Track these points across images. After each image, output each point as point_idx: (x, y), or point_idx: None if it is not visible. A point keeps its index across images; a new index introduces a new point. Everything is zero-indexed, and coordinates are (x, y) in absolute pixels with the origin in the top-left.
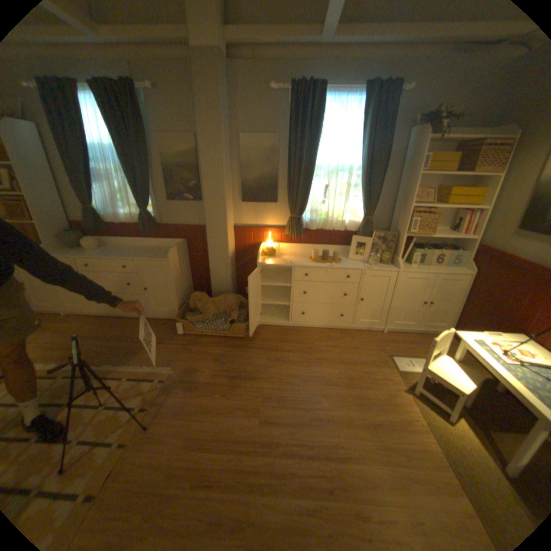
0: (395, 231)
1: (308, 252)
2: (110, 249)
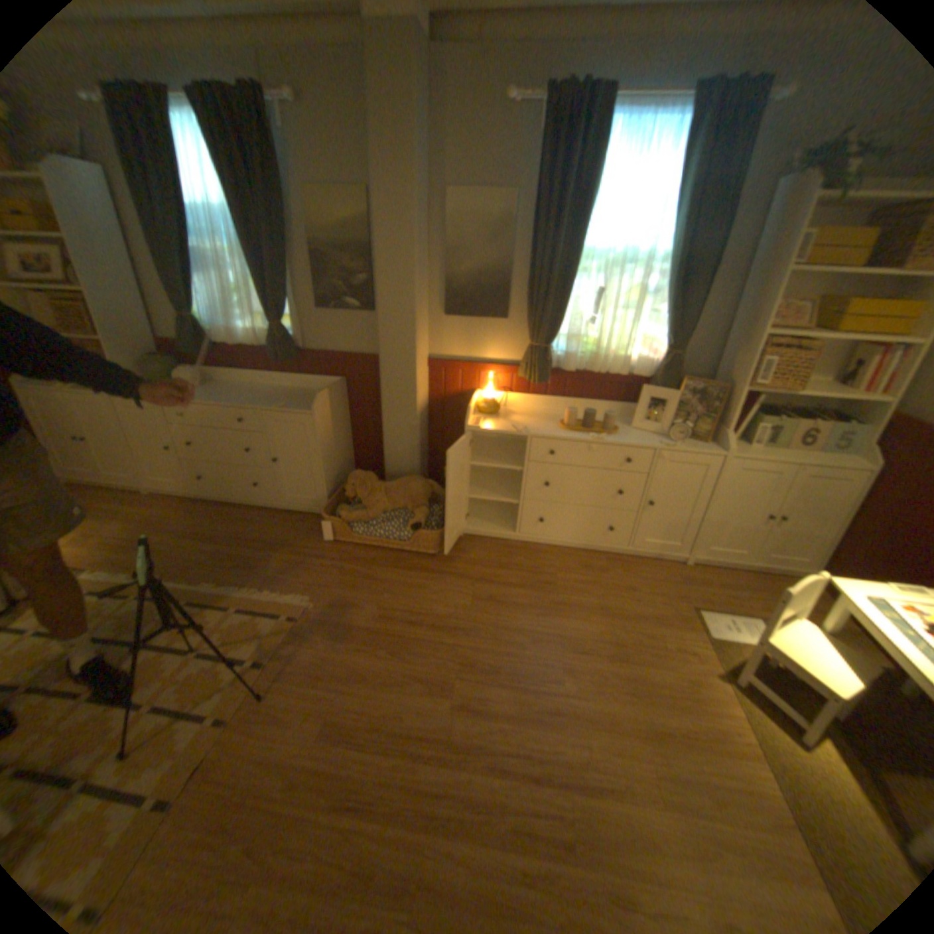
0: (725, 379)
1: (558, 412)
2: (219, 390)
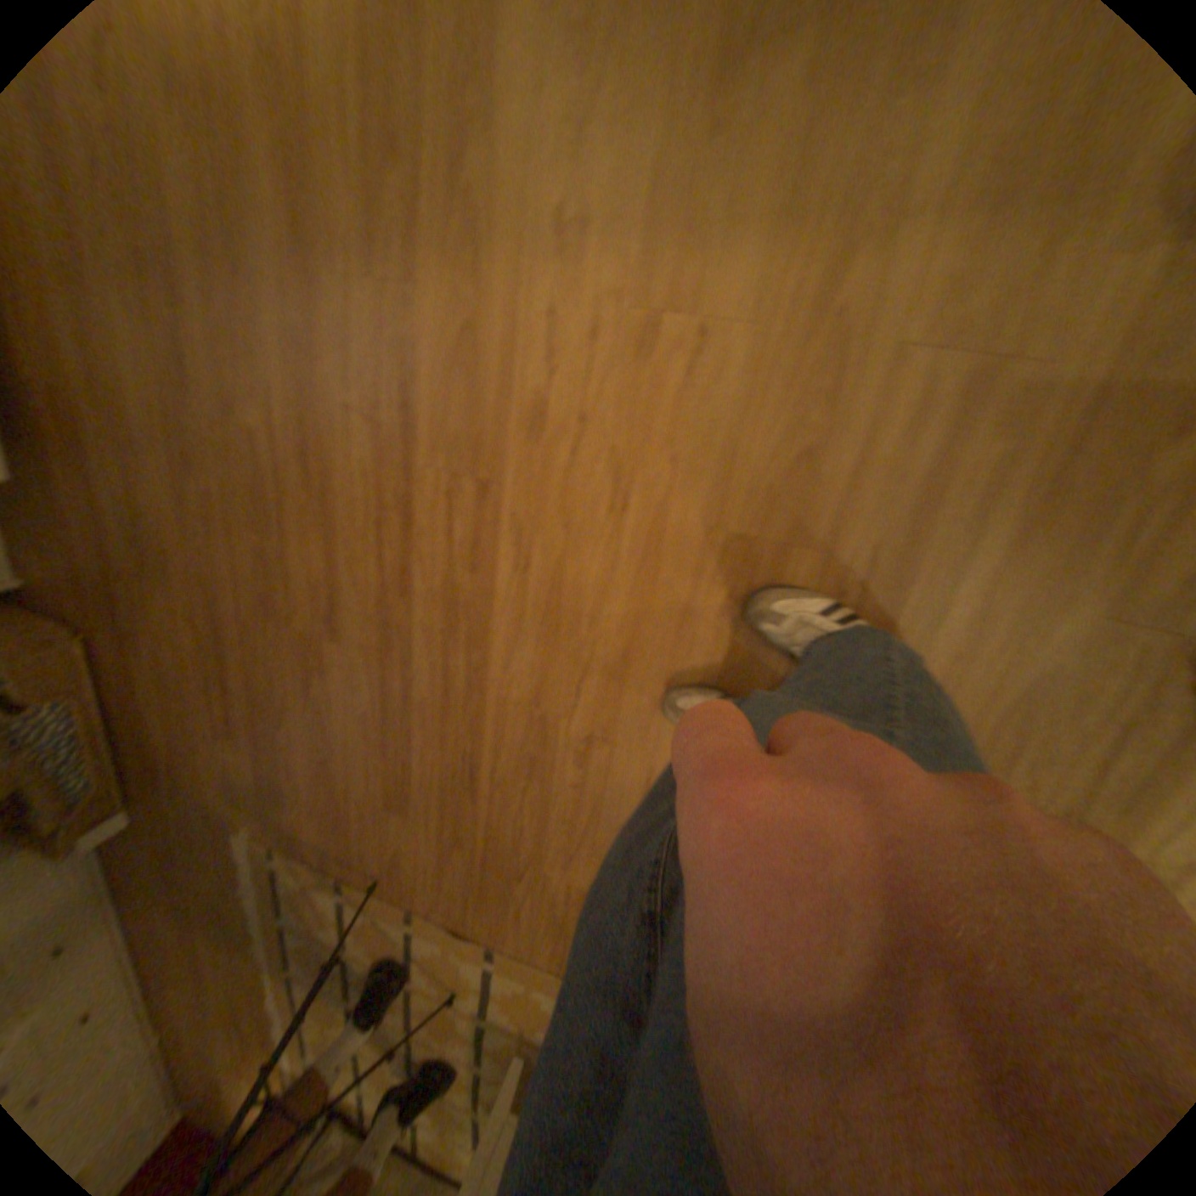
0: None
1: None
2: None
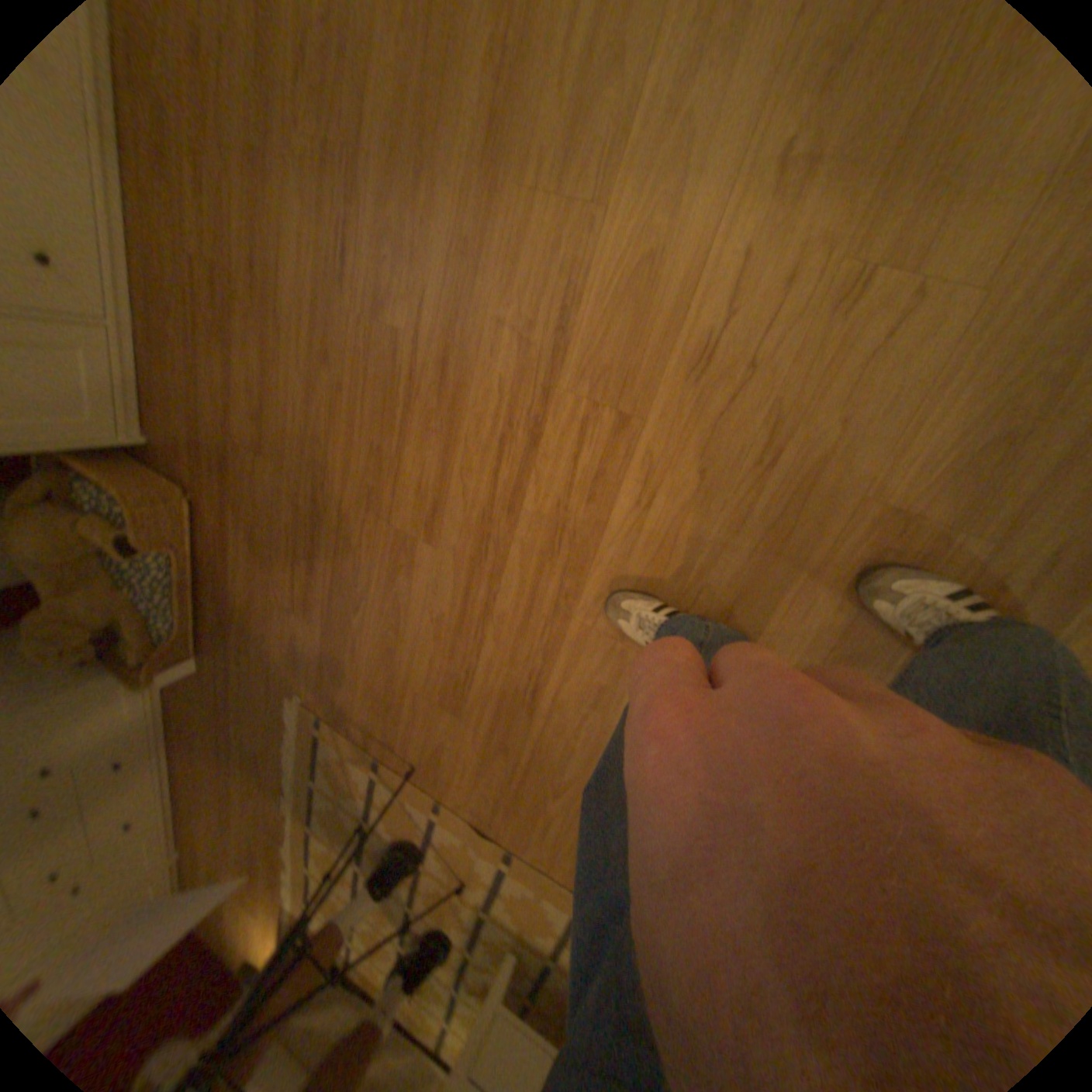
0: None
1: None
2: None
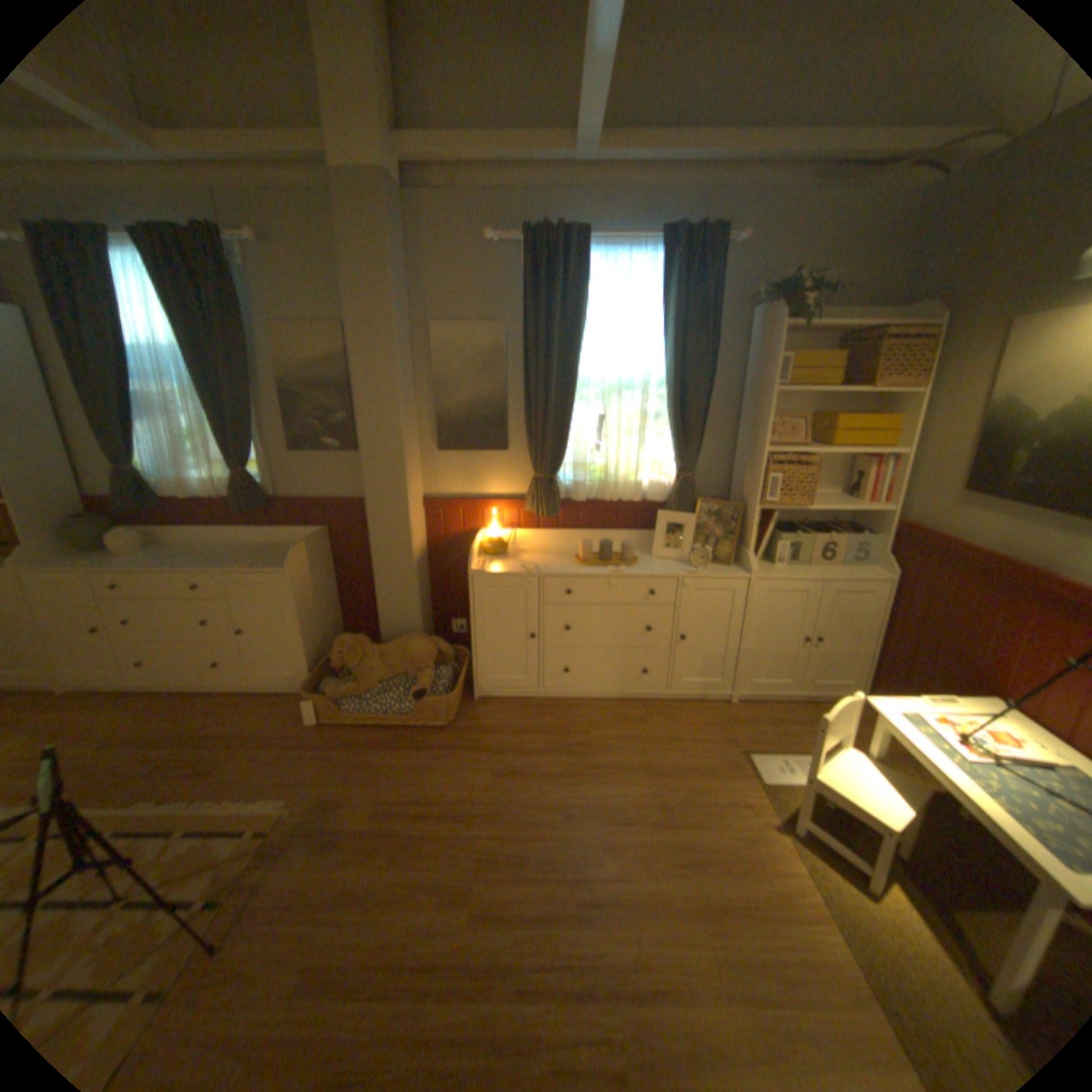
0: (738, 499)
1: (573, 546)
2: (167, 552)
